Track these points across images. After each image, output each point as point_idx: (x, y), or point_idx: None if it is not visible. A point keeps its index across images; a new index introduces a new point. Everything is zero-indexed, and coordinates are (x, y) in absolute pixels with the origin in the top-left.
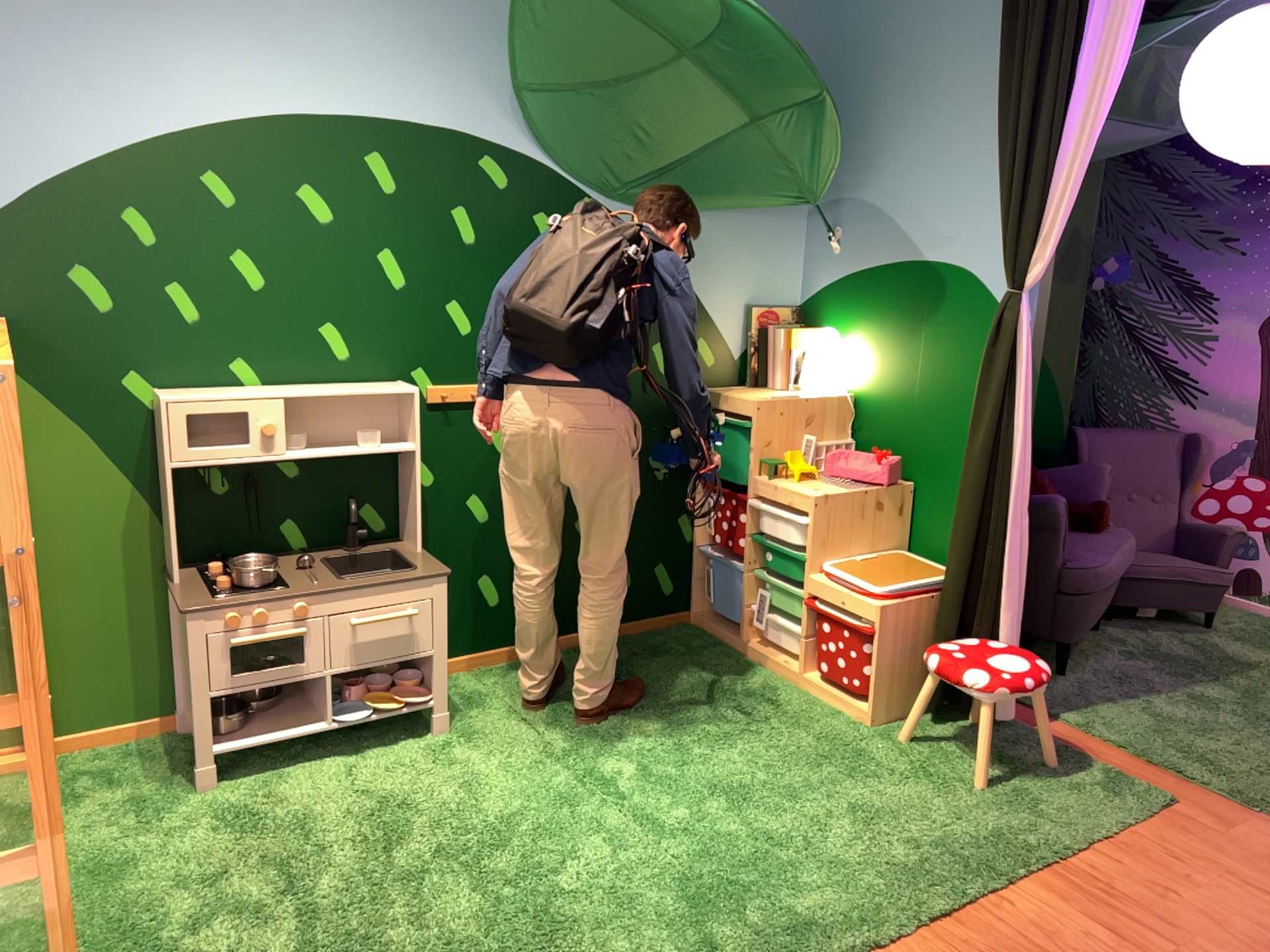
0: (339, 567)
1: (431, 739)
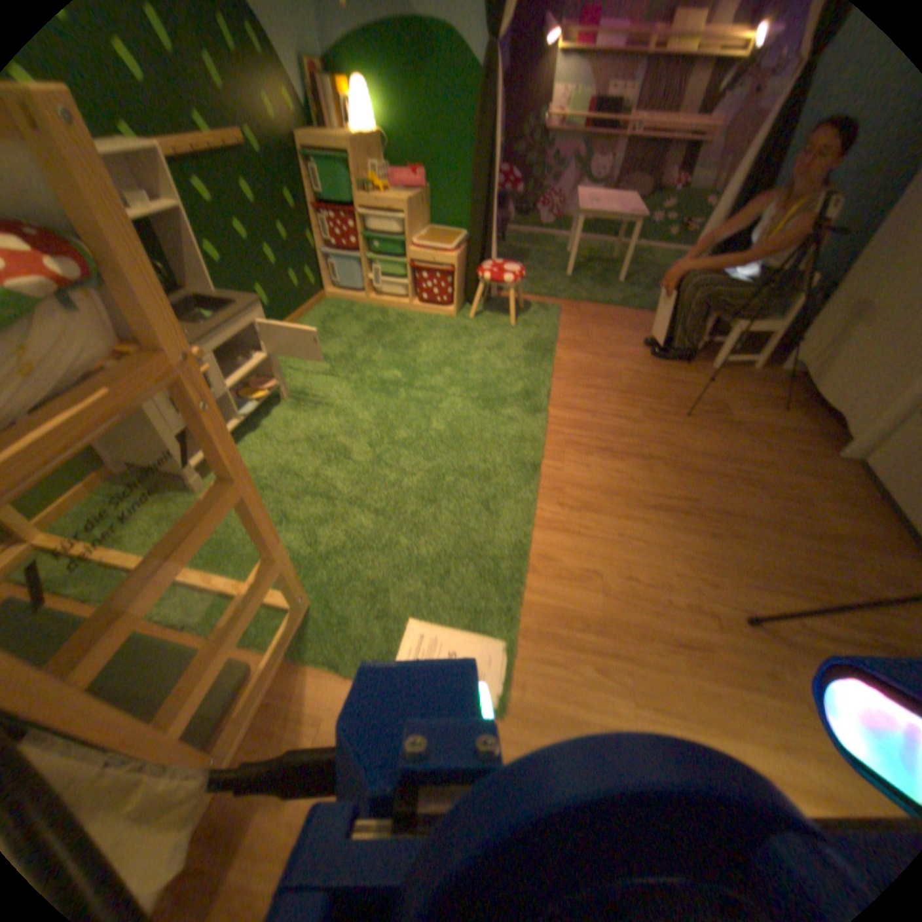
0: None
1: (282, 404)
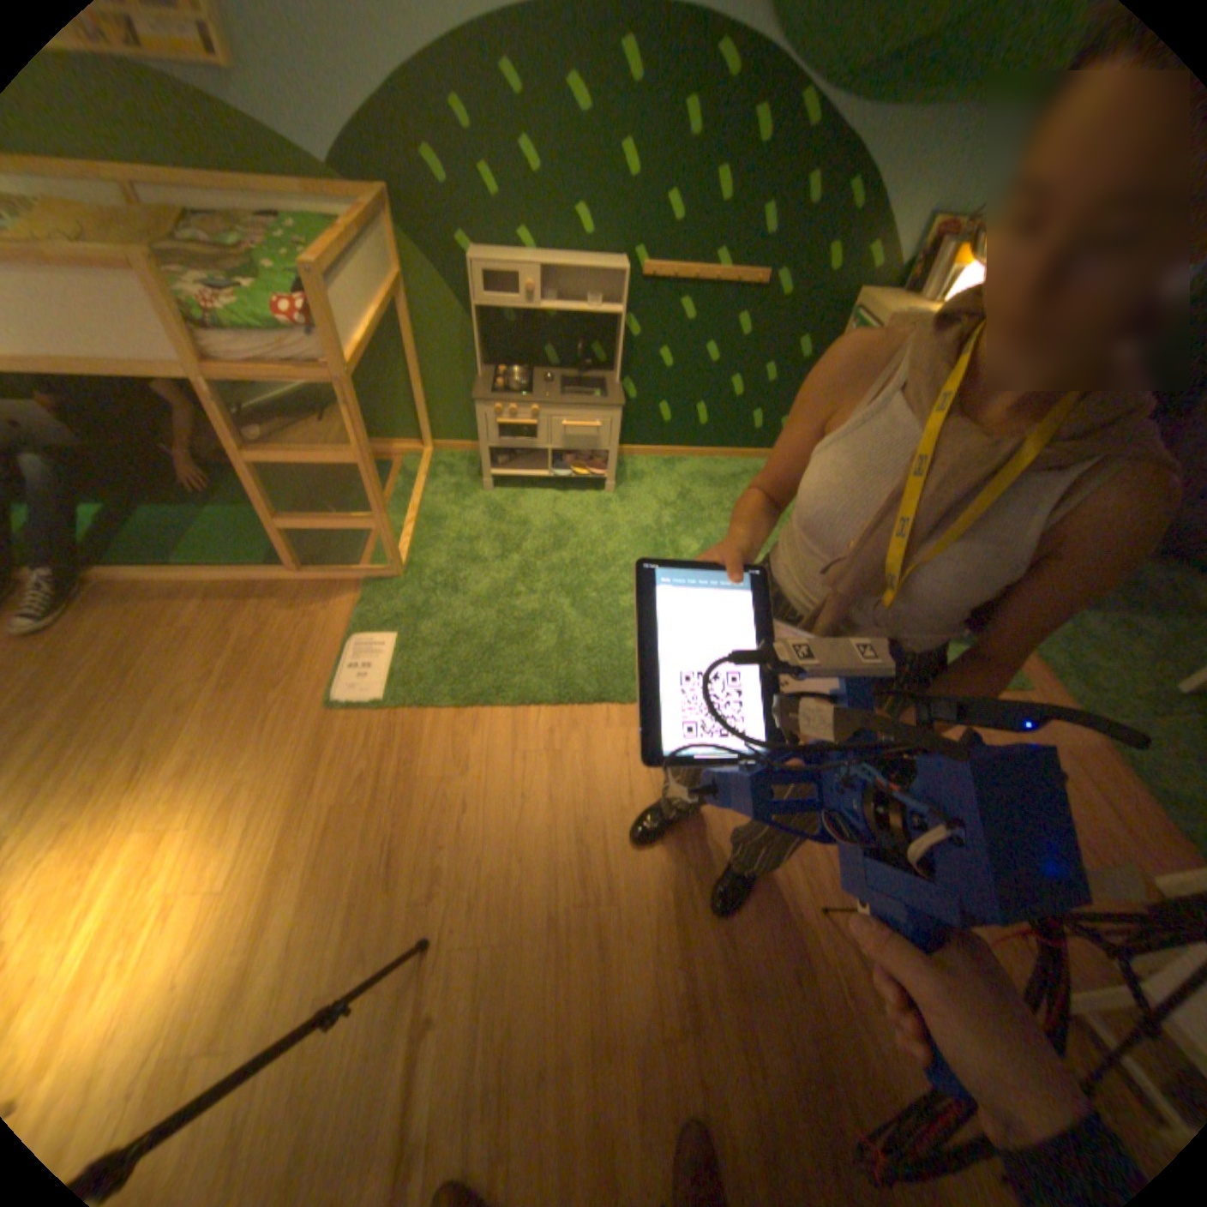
0: (566, 385)
1: (598, 499)
